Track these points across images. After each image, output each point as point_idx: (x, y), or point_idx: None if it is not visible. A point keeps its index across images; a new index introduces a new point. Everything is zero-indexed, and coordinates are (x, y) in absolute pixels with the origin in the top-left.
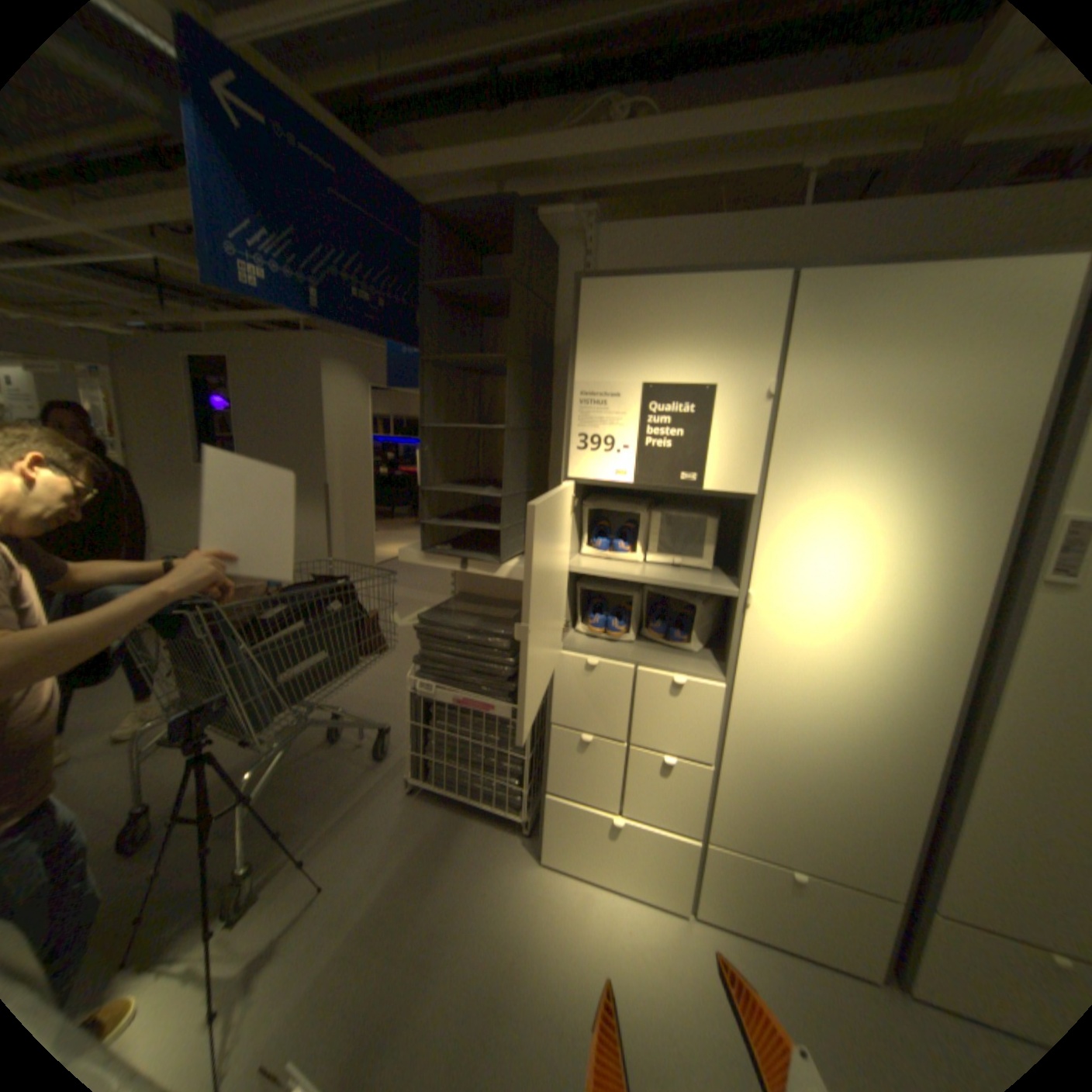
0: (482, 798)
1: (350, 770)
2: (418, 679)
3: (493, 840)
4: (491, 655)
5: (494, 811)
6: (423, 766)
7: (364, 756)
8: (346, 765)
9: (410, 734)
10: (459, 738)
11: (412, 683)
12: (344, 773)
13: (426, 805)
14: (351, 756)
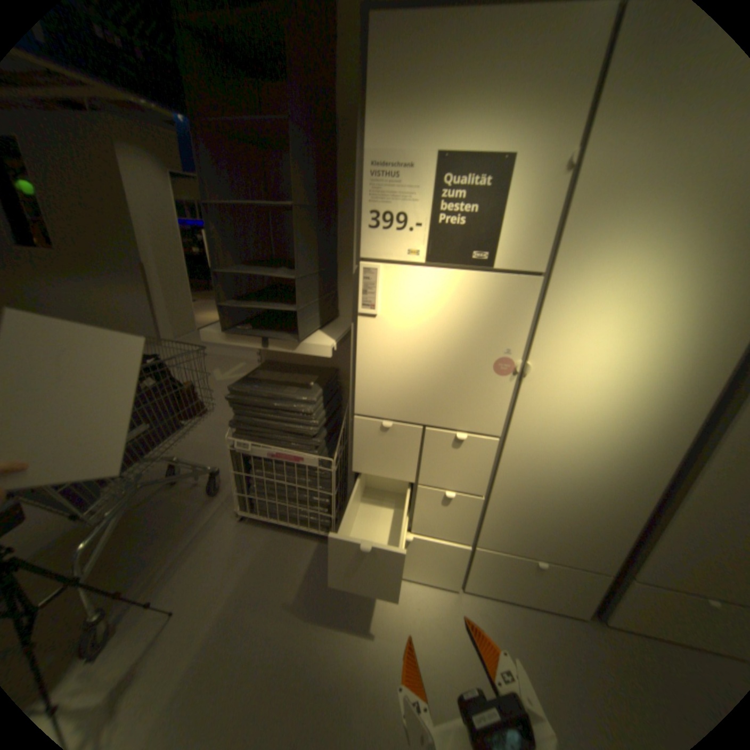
0: (299, 521)
1: (189, 505)
2: (235, 438)
3: (310, 549)
4: (297, 418)
5: (310, 530)
6: (248, 502)
7: (200, 492)
8: (185, 501)
9: (234, 480)
10: (276, 481)
11: (230, 442)
12: (184, 508)
13: (255, 528)
14: (189, 493)
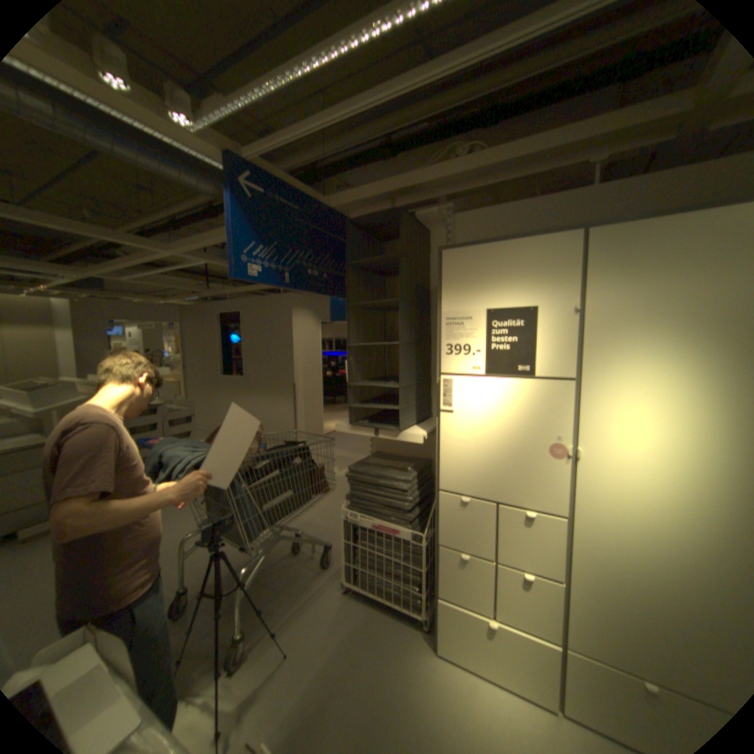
0: (393, 600)
1: (306, 574)
2: (348, 510)
3: (402, 633)
4: (396, 495)
5: (402, 611)
6: (352, 574)
7: (315, 565)
8: (303, 570)
9: (344, 550)
10: (376, 554)
11: (345, 513)
12: (302, 576)
13: (355, 603)
14: (306, 564)
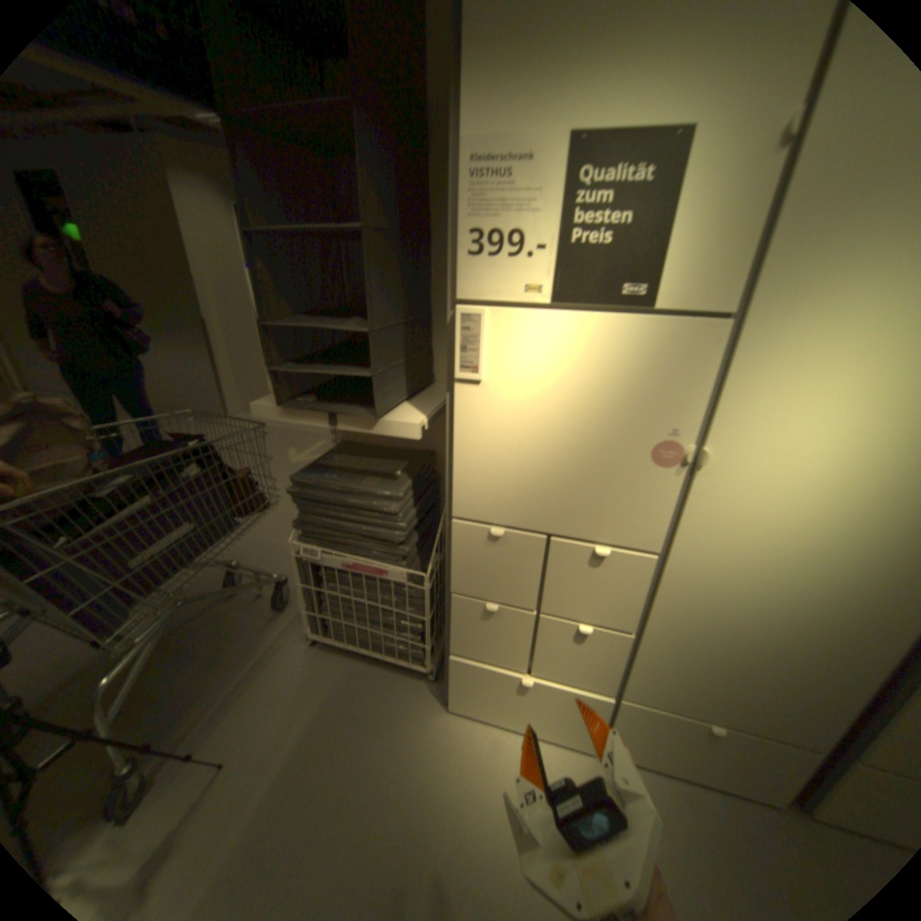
0: (384, 650)
1: (251, 622)
2: (302, 542)
3: (399, 686)
4: (378, 518)
5: (398, 662)
6: (321, 622)
7: (266, 605)
8: (247, 616)
9: (303, 594)
10: (354, 598)
11: (296, 547)
12: (245, 625)
13: (331, 654)
14: (252, 606)
